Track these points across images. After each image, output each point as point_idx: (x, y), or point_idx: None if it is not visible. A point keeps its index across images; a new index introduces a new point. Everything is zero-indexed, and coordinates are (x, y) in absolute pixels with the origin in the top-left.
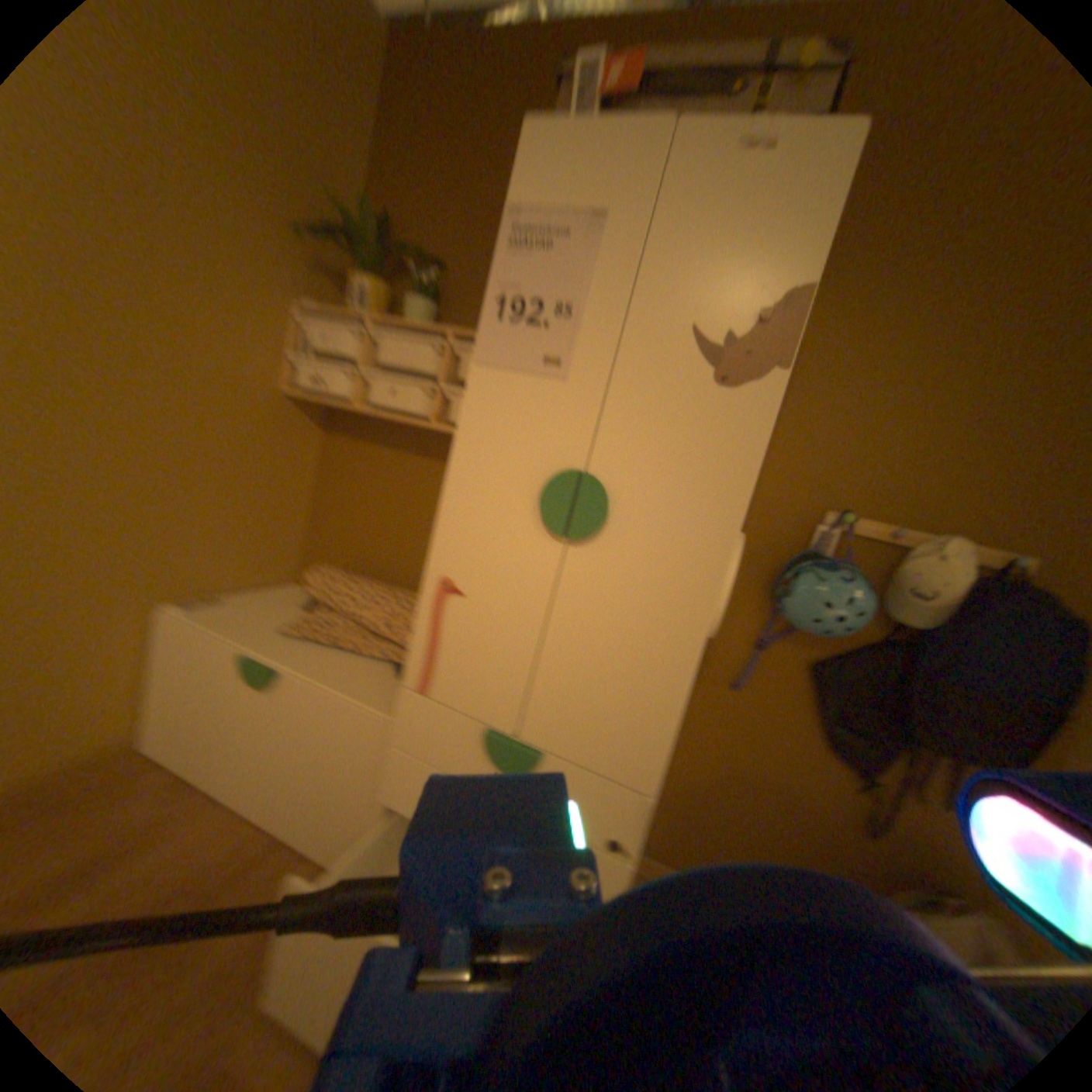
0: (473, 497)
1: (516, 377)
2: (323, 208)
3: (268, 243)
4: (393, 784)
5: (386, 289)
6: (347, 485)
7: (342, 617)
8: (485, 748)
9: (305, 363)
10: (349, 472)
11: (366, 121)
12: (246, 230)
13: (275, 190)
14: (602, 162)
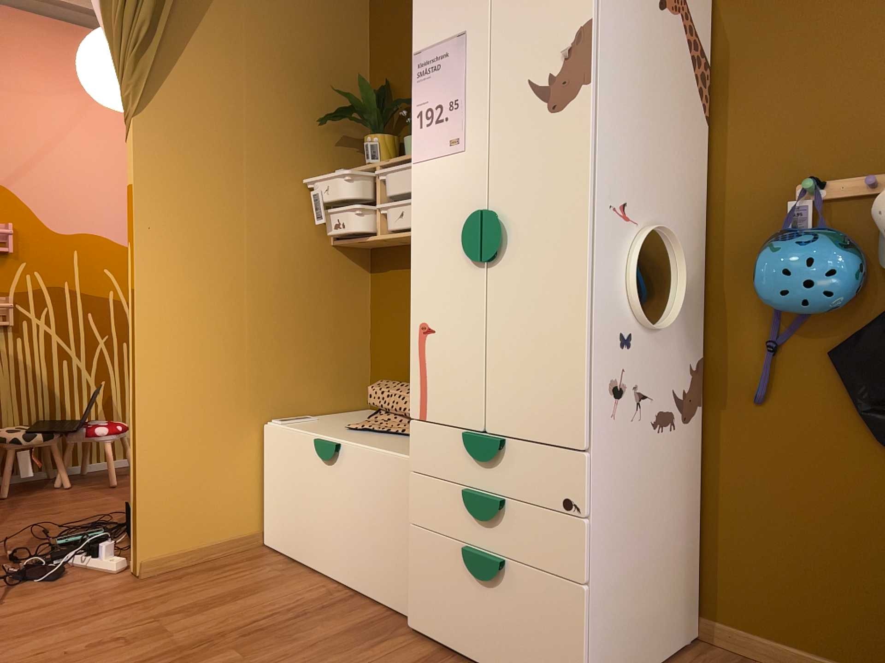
0: (429, 256)
1: (437, 161)
2: (342, 100)
3: (307, 139)
4: (419, 503)
5: (392, 140)
6: (394, 309)
7: (397, 416)
8: (470, 449)
9: (344, 216)
10: (394, 298)
11: (363, 26)
12: (292, 135)
13: (307, 102)
14: (457, 3)
